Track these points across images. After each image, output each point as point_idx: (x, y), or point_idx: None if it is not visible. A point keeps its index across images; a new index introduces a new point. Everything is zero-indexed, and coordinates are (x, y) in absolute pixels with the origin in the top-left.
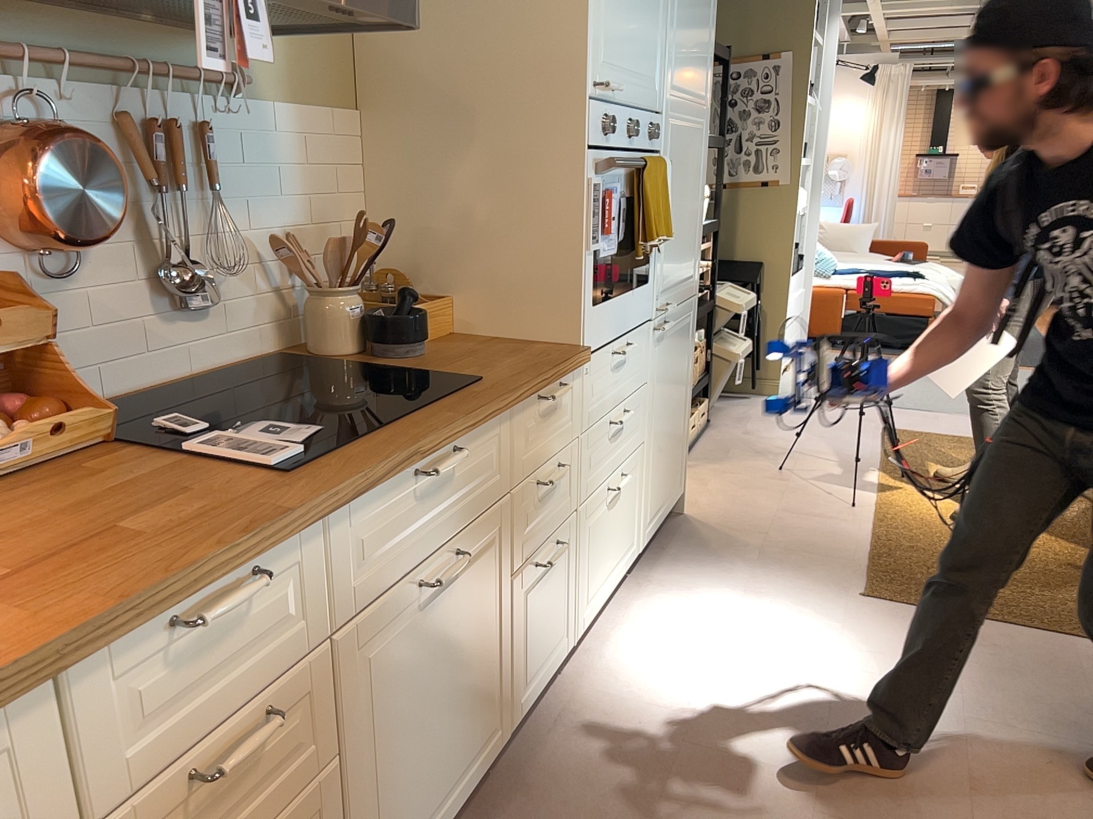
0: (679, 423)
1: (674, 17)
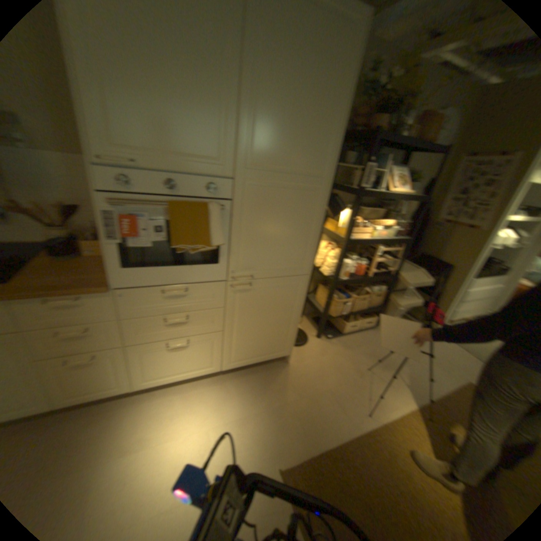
0: (279, 328)
1: (250, 115)
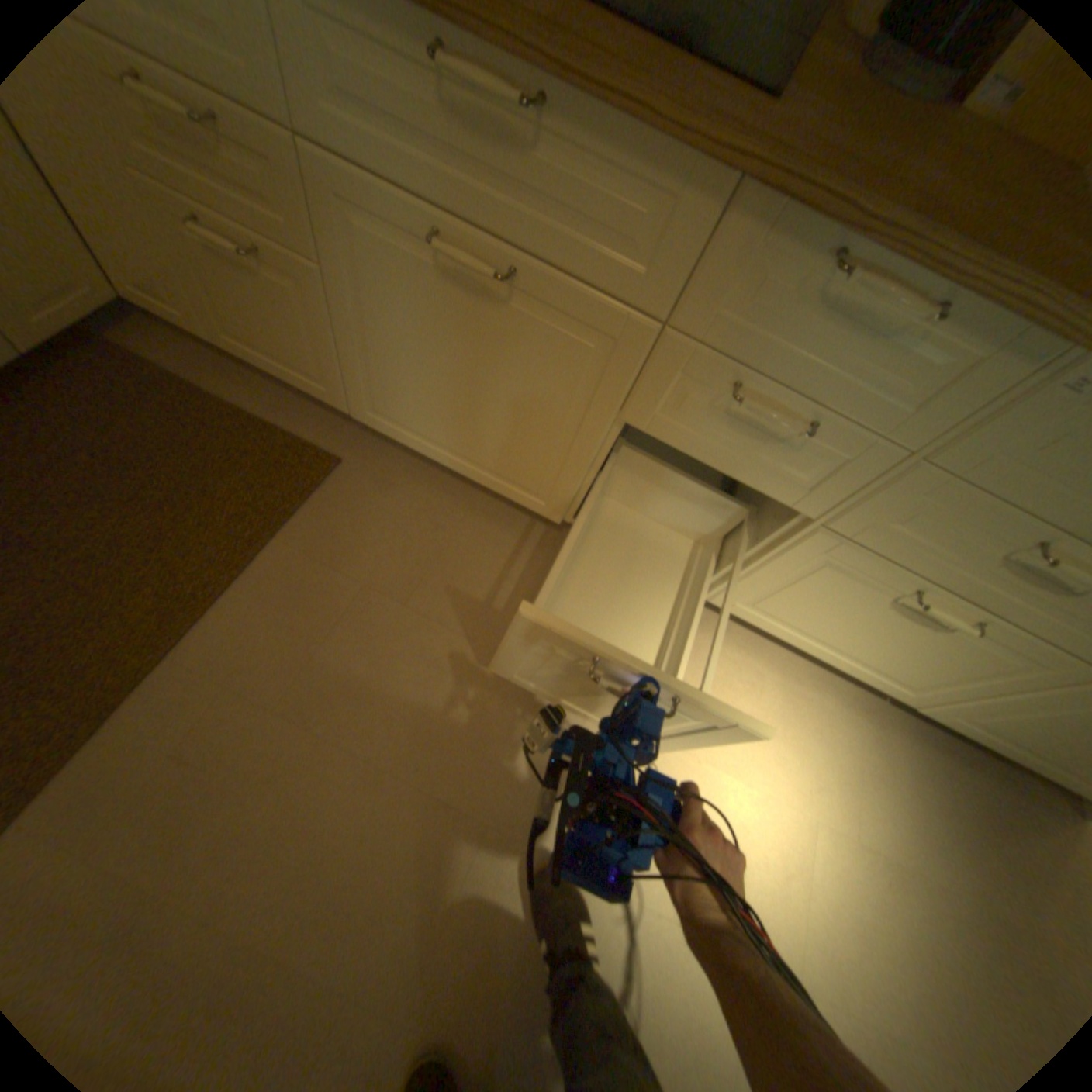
0: None
1: None
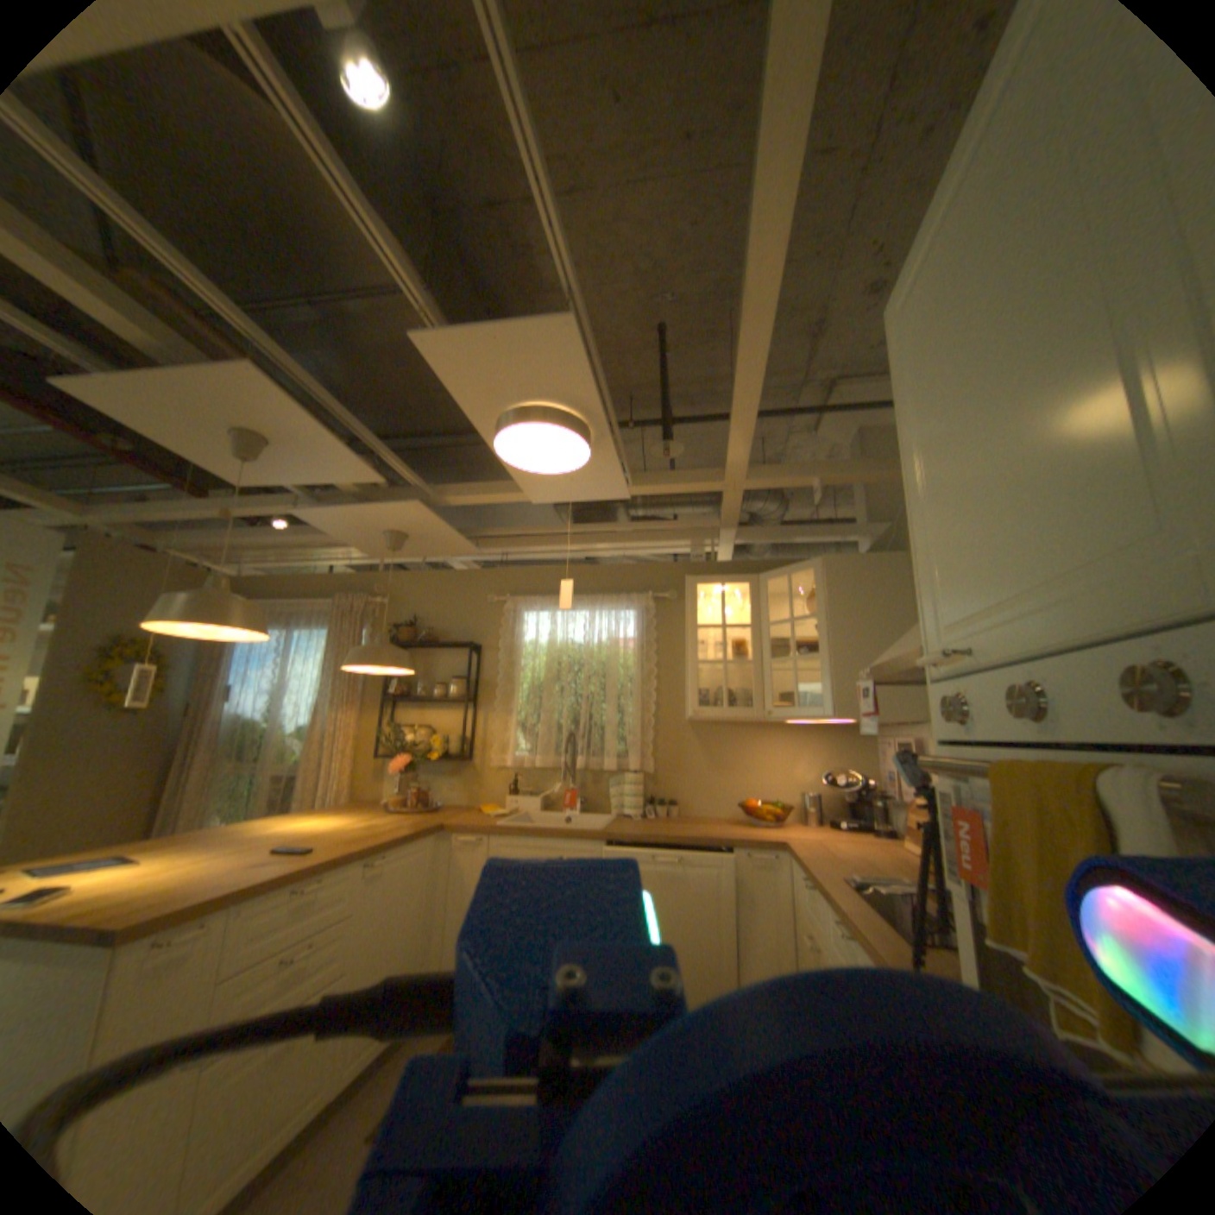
0: None
1: None
